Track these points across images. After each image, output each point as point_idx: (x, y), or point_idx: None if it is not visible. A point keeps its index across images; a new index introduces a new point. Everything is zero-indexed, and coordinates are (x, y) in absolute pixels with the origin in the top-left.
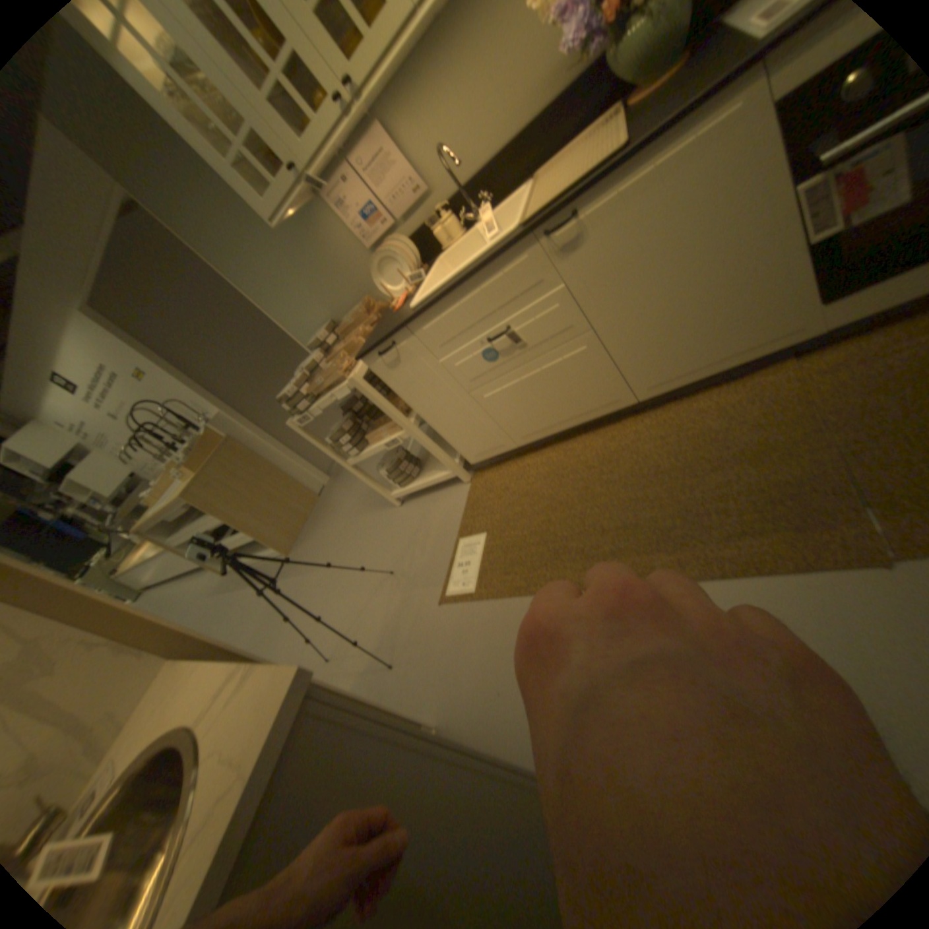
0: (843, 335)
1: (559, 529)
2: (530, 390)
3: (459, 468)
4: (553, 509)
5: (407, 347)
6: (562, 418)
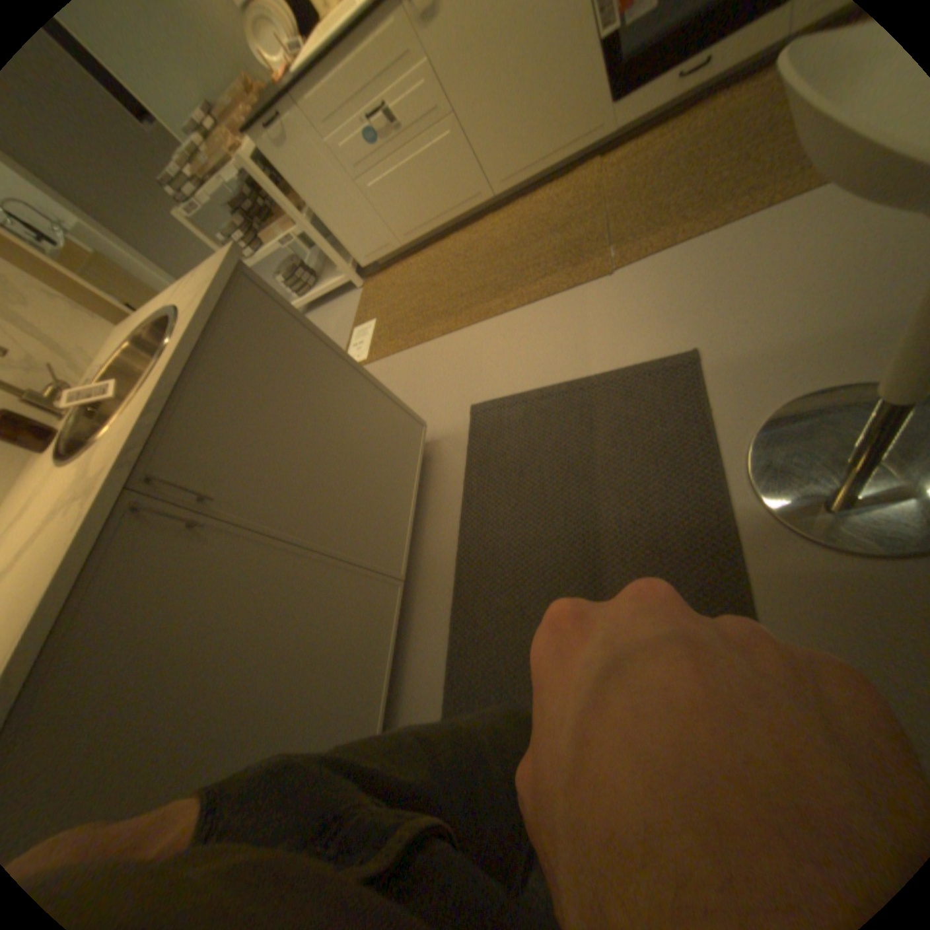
0: (630, 136)
1: (431, 301)
2: (406, 178)
3: (350, 271)
4: (428, 289)
5: (290, 119)
6: (435, 211)
